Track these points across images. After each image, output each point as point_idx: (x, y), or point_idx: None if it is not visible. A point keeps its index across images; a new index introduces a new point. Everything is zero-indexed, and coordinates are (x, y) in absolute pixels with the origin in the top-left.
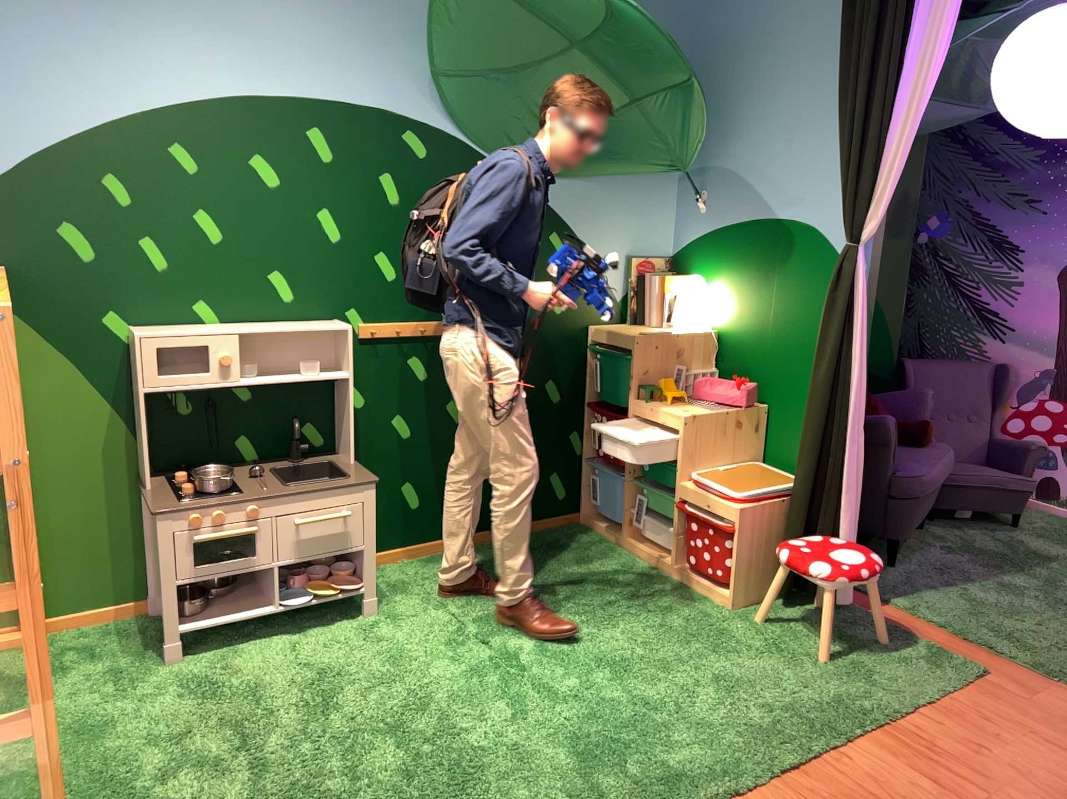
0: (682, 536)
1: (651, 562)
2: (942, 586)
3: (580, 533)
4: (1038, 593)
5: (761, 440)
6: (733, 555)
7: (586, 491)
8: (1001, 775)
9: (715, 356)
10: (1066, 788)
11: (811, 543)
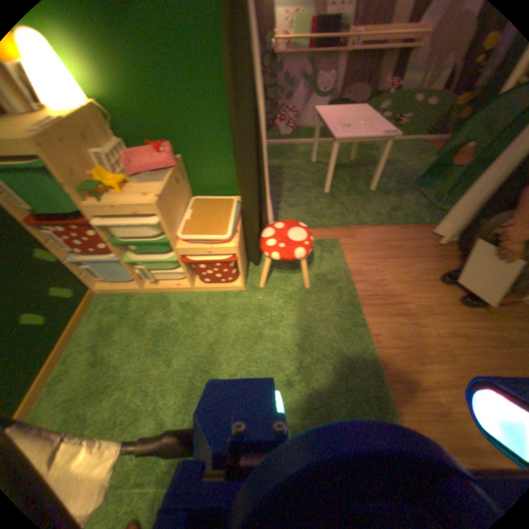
0: (189, 268)
1: (175, 290)
2: (281, 204)
3: (107, 302)
4: (302, 187)
5: (187, 178)
6: (239, 267)
7: (82, 275)
8: (406, 291)
9: (110, 122)
10: (416, 277)
11: (273, 234)
